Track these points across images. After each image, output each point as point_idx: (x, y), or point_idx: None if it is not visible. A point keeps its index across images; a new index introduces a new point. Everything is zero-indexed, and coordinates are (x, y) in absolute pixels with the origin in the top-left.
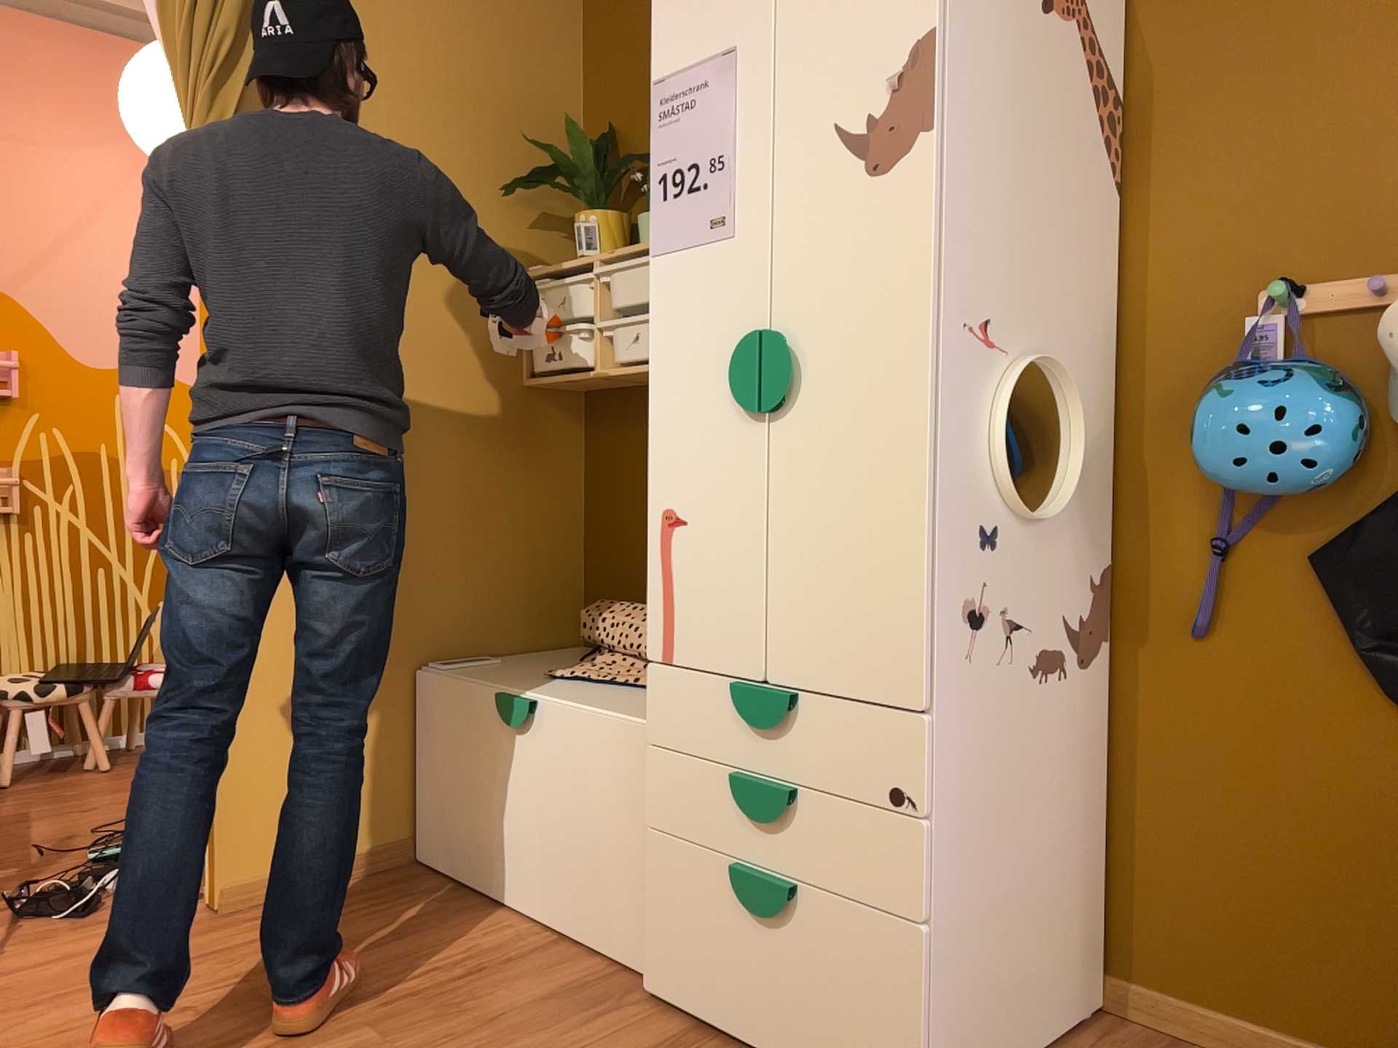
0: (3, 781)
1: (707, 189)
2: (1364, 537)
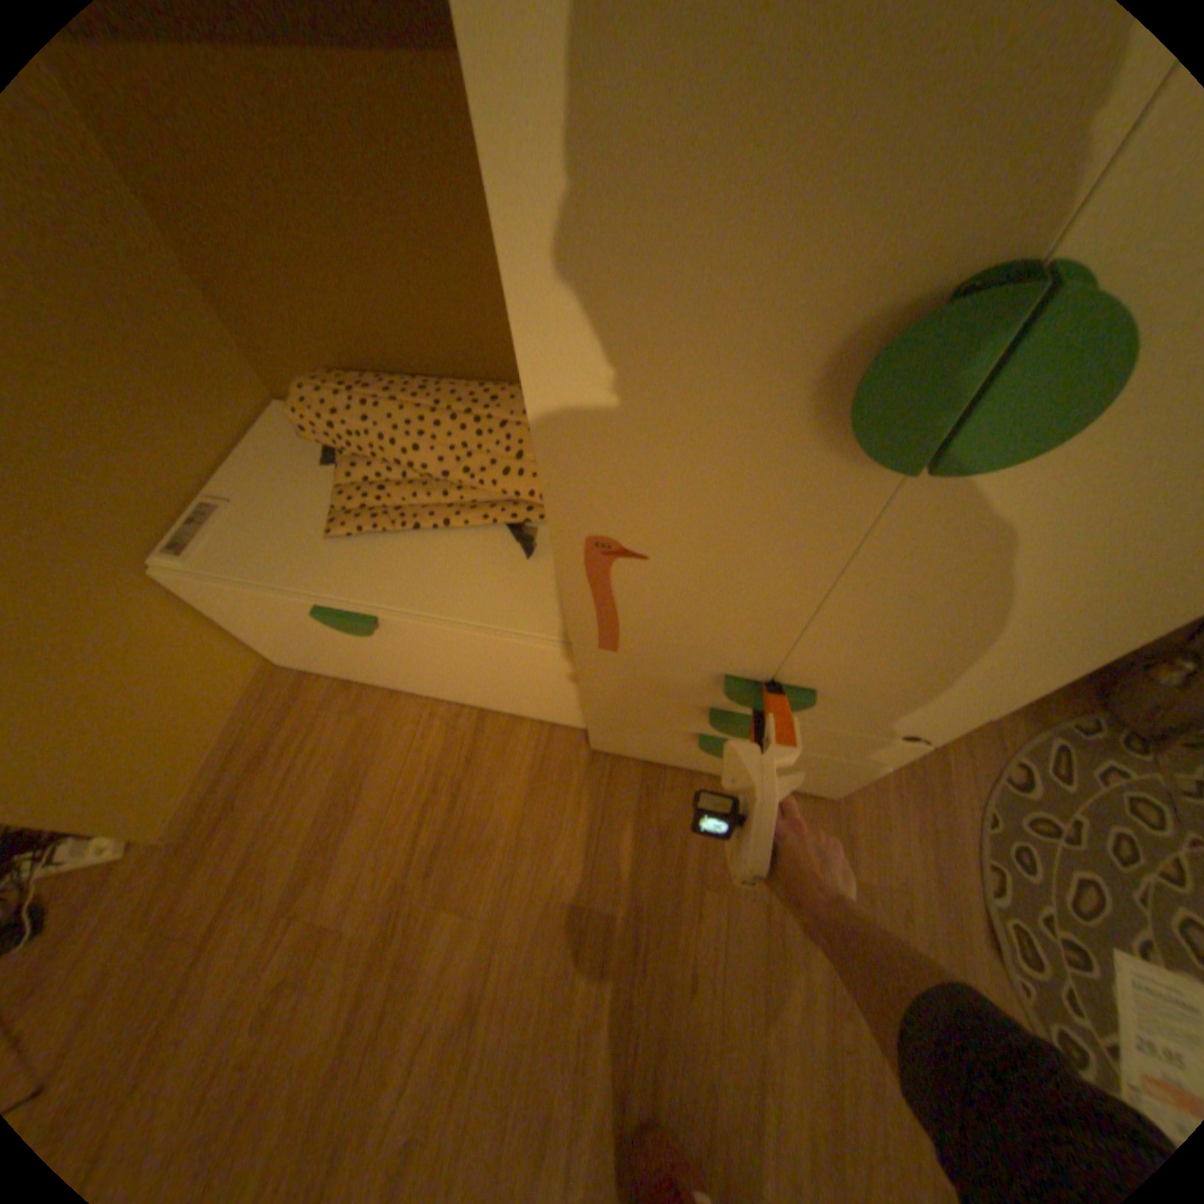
0: None
1: None
2: None
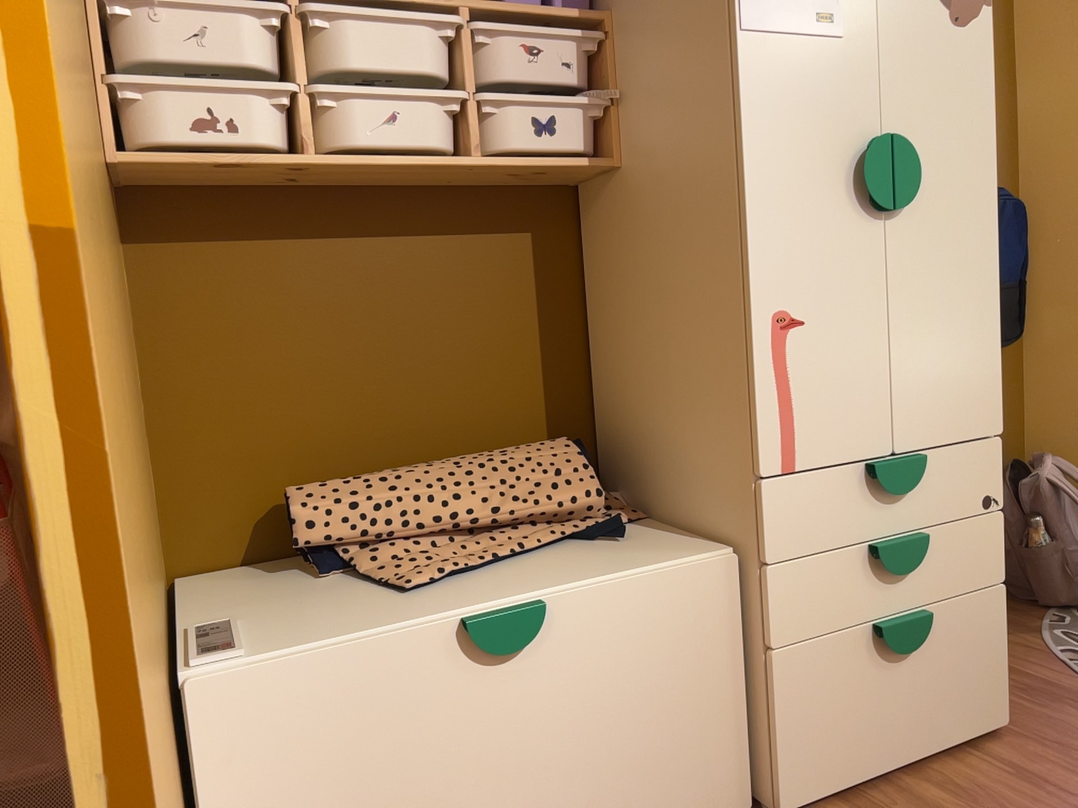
0: None
1: None
2: None
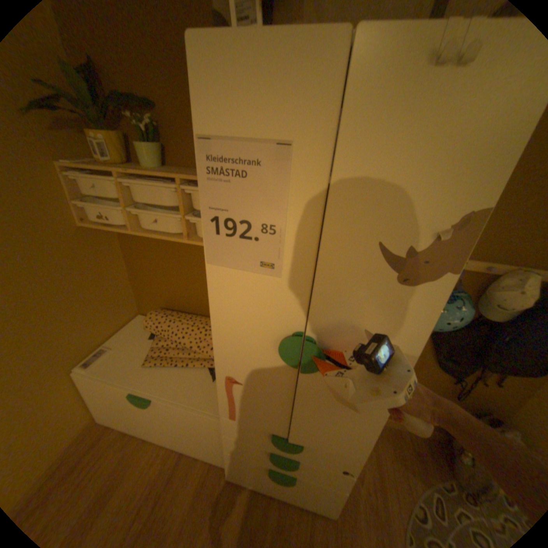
0: None
1: (259, 241)
2: (454, 337)
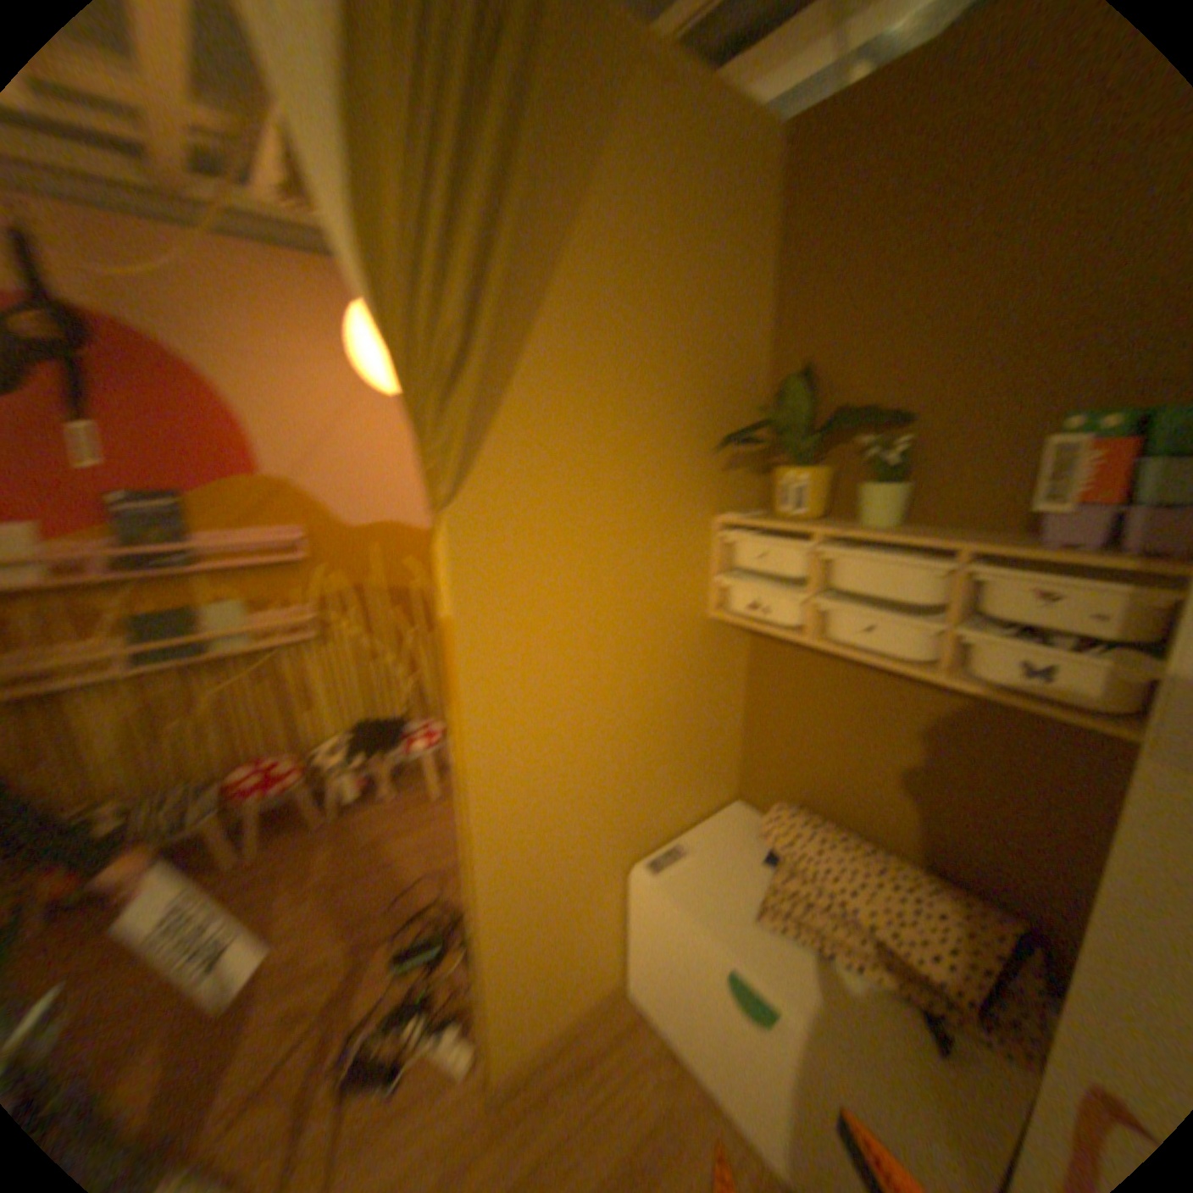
0: (327, 817)
1: None
2: None
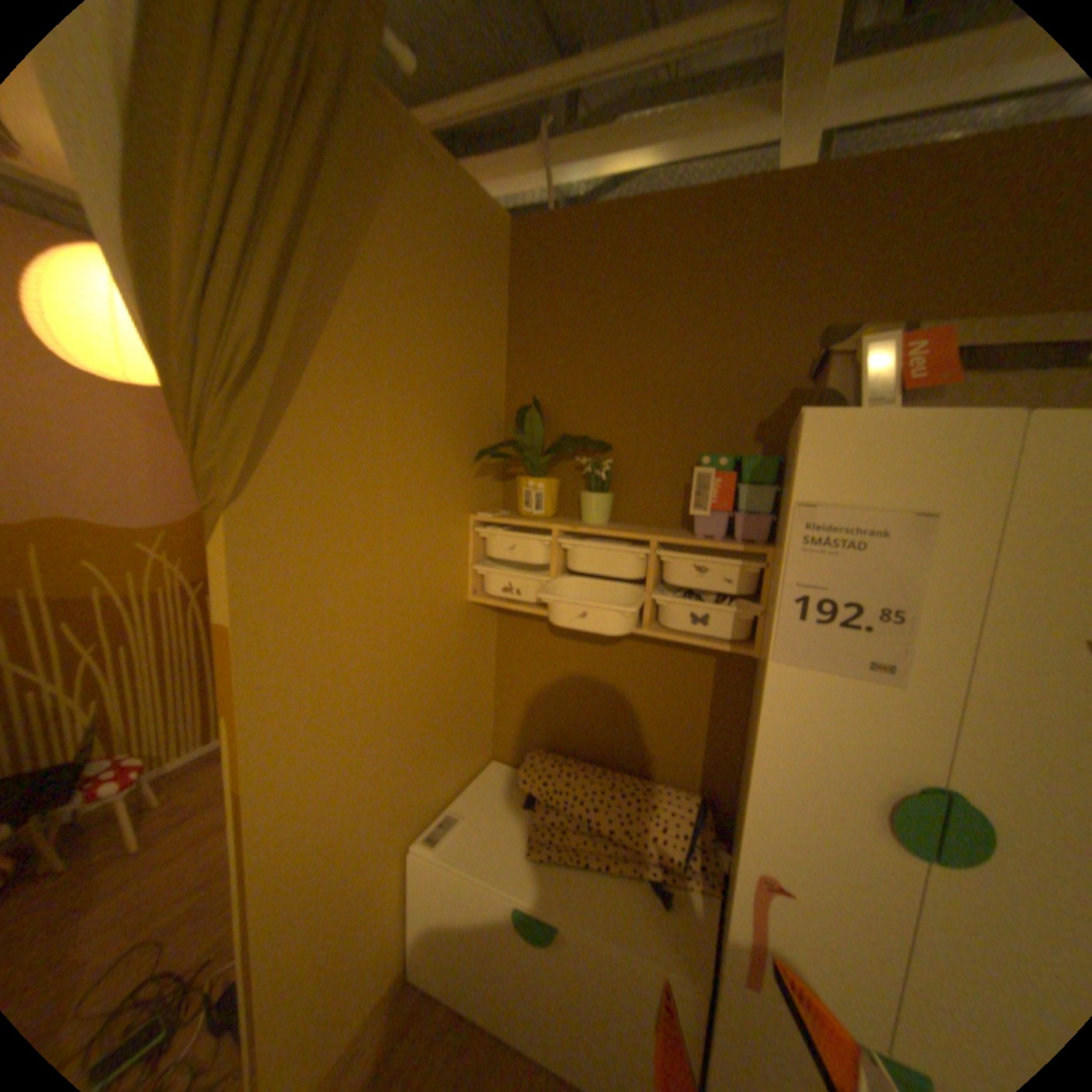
0: None
1: (872, 632)
2: None
